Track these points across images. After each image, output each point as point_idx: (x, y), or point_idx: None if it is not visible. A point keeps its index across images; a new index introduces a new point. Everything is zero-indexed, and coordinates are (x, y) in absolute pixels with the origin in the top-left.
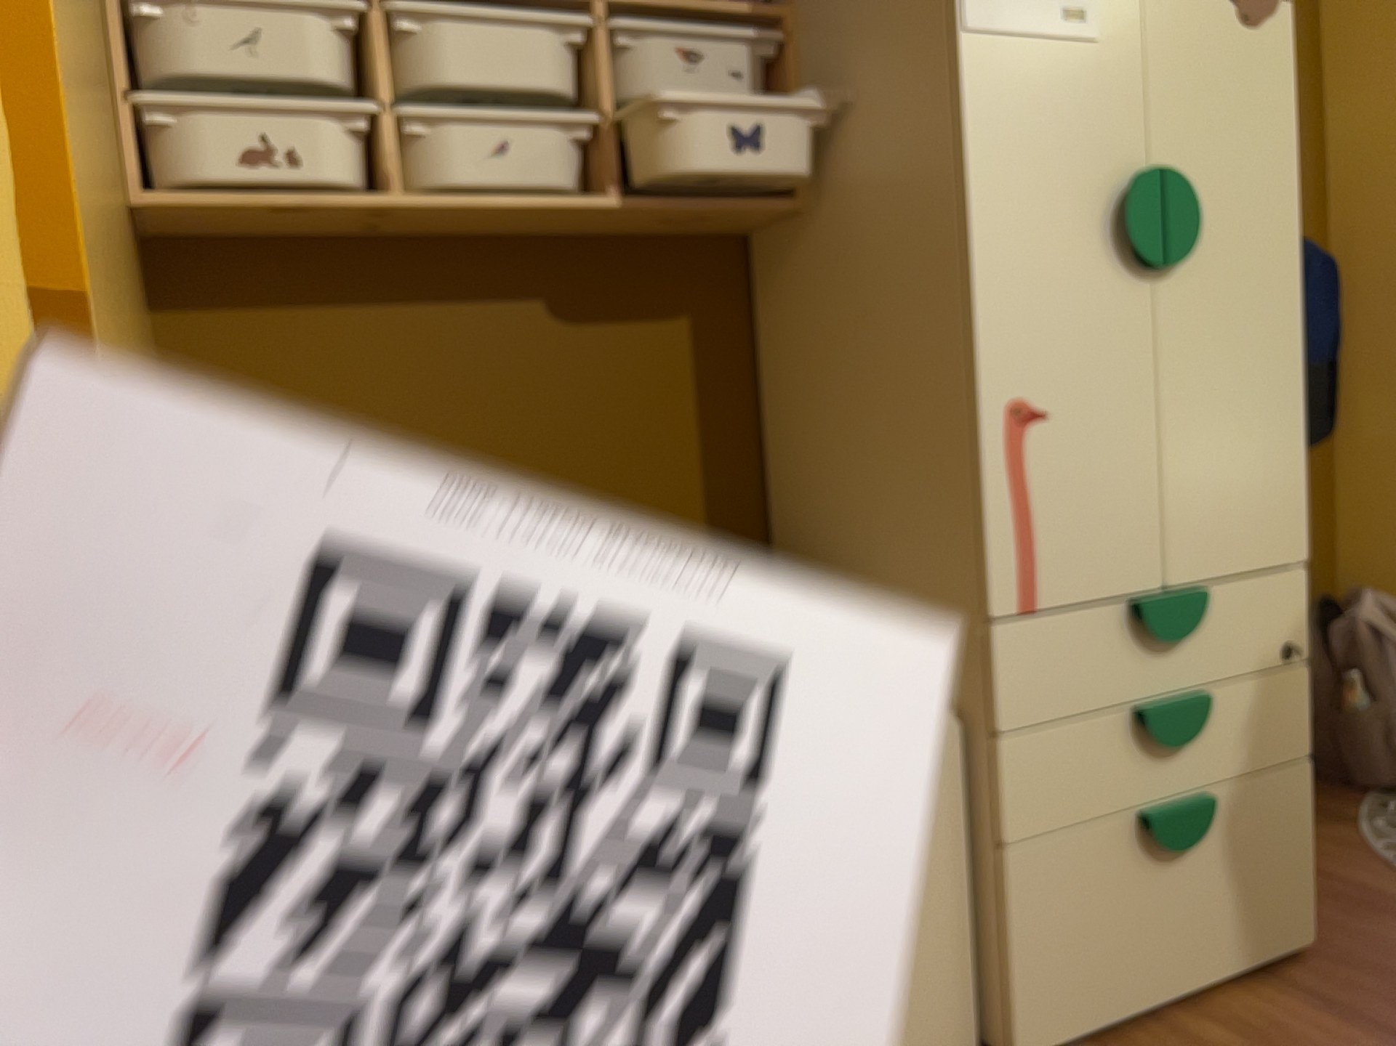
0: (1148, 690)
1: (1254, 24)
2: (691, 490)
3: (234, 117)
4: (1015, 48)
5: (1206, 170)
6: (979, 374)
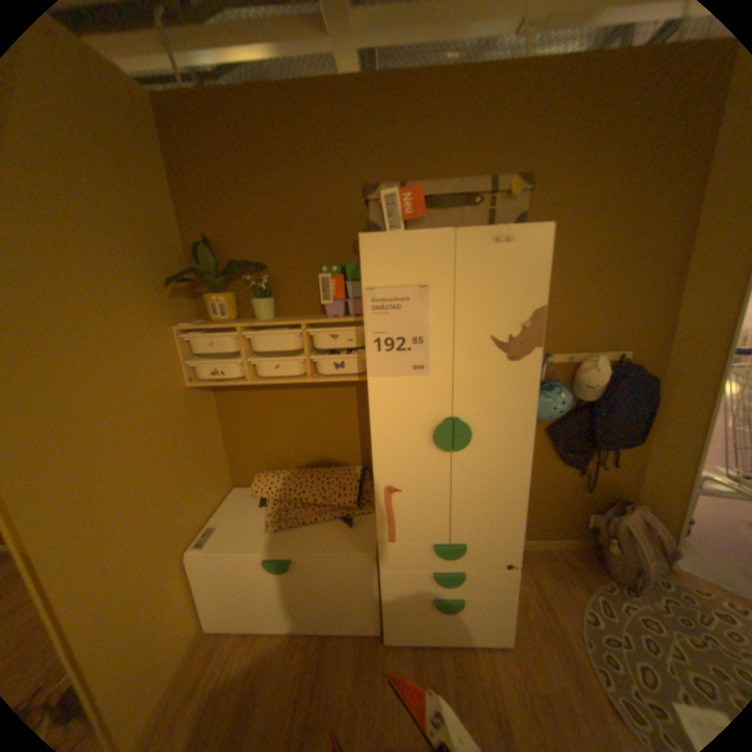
0: (440, 569)
1: (514, 361)
2: (355, 441)
3: (208, 364)
4: (390, 381)
5: (481, 416)
6: (375, 476)
